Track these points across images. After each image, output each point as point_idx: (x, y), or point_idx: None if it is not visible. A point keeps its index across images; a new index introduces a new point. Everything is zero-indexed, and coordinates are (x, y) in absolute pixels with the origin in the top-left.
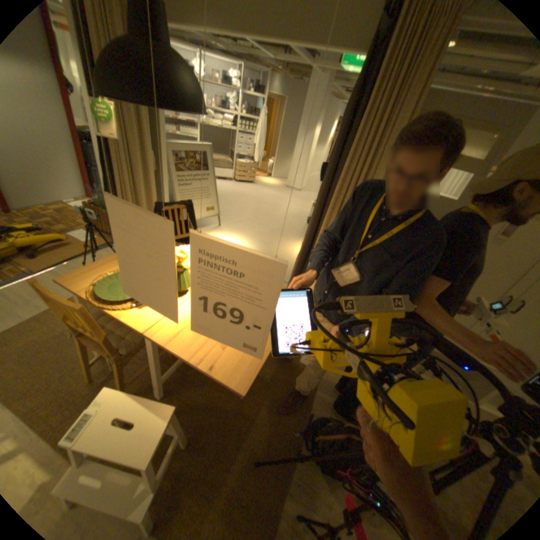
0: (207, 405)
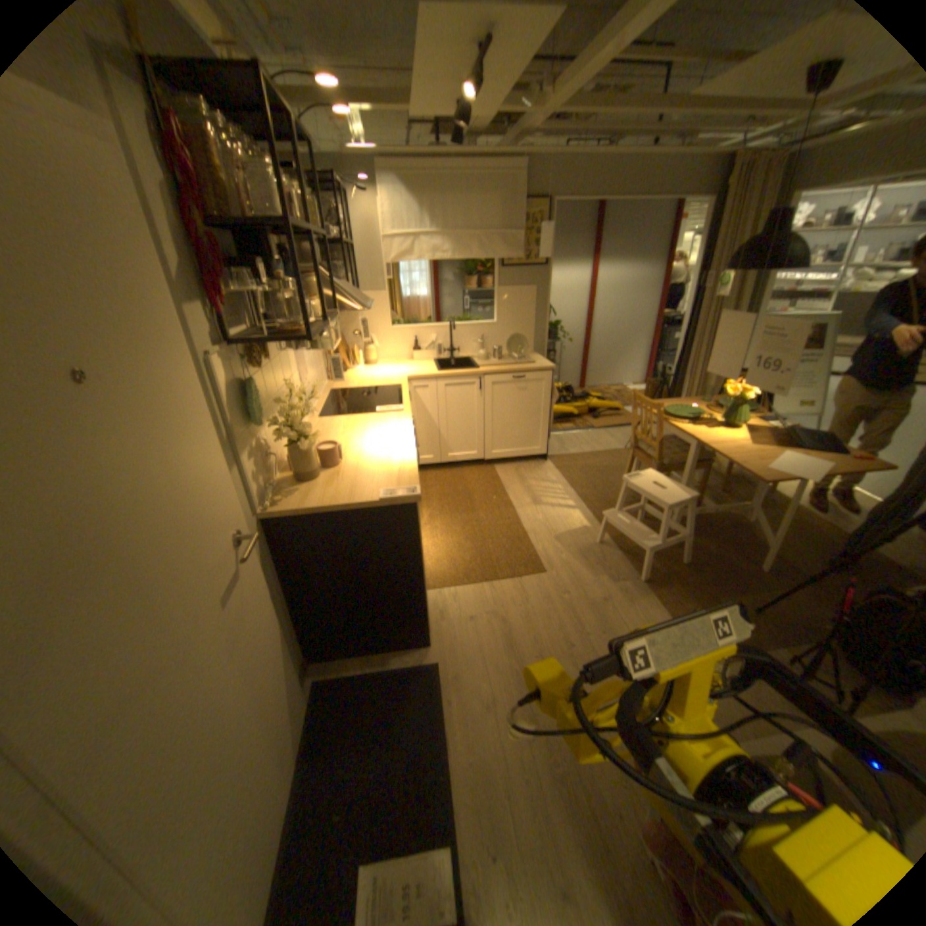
0: (719, 556)
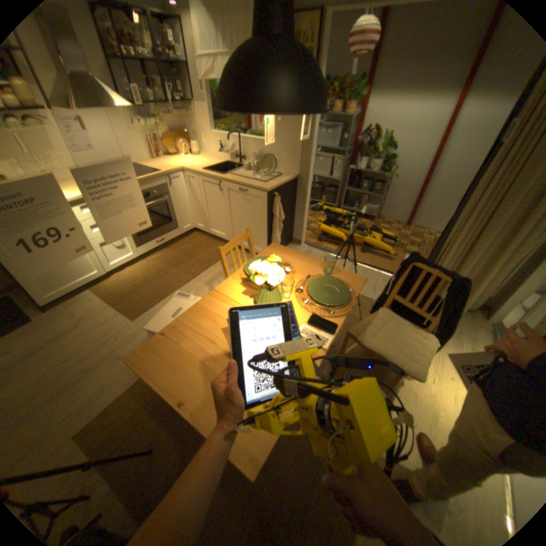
0: None
